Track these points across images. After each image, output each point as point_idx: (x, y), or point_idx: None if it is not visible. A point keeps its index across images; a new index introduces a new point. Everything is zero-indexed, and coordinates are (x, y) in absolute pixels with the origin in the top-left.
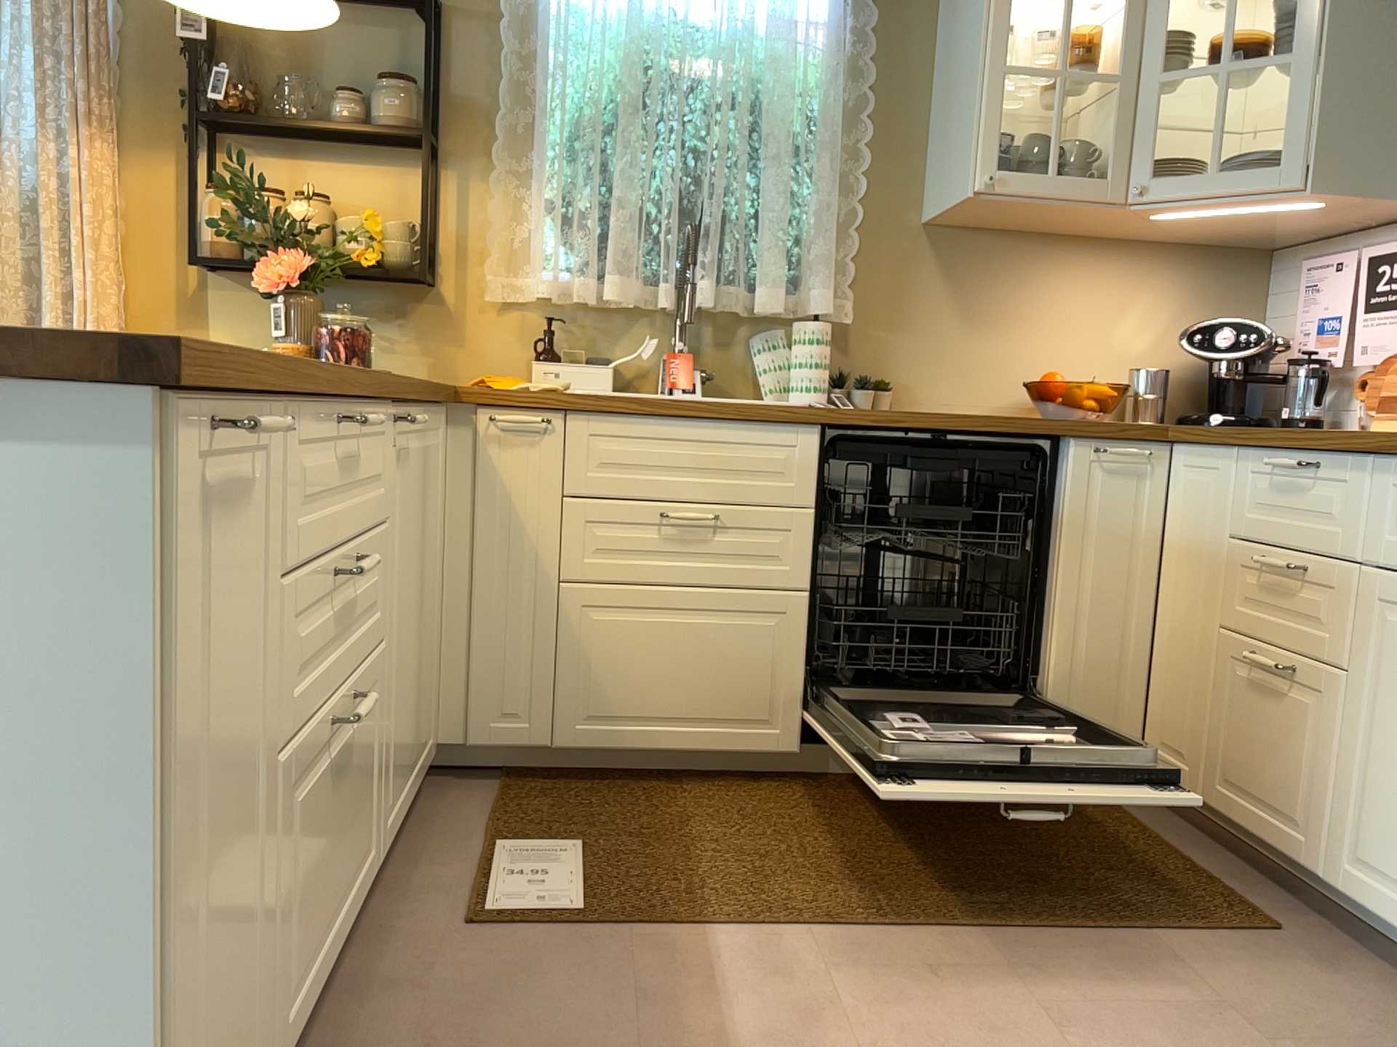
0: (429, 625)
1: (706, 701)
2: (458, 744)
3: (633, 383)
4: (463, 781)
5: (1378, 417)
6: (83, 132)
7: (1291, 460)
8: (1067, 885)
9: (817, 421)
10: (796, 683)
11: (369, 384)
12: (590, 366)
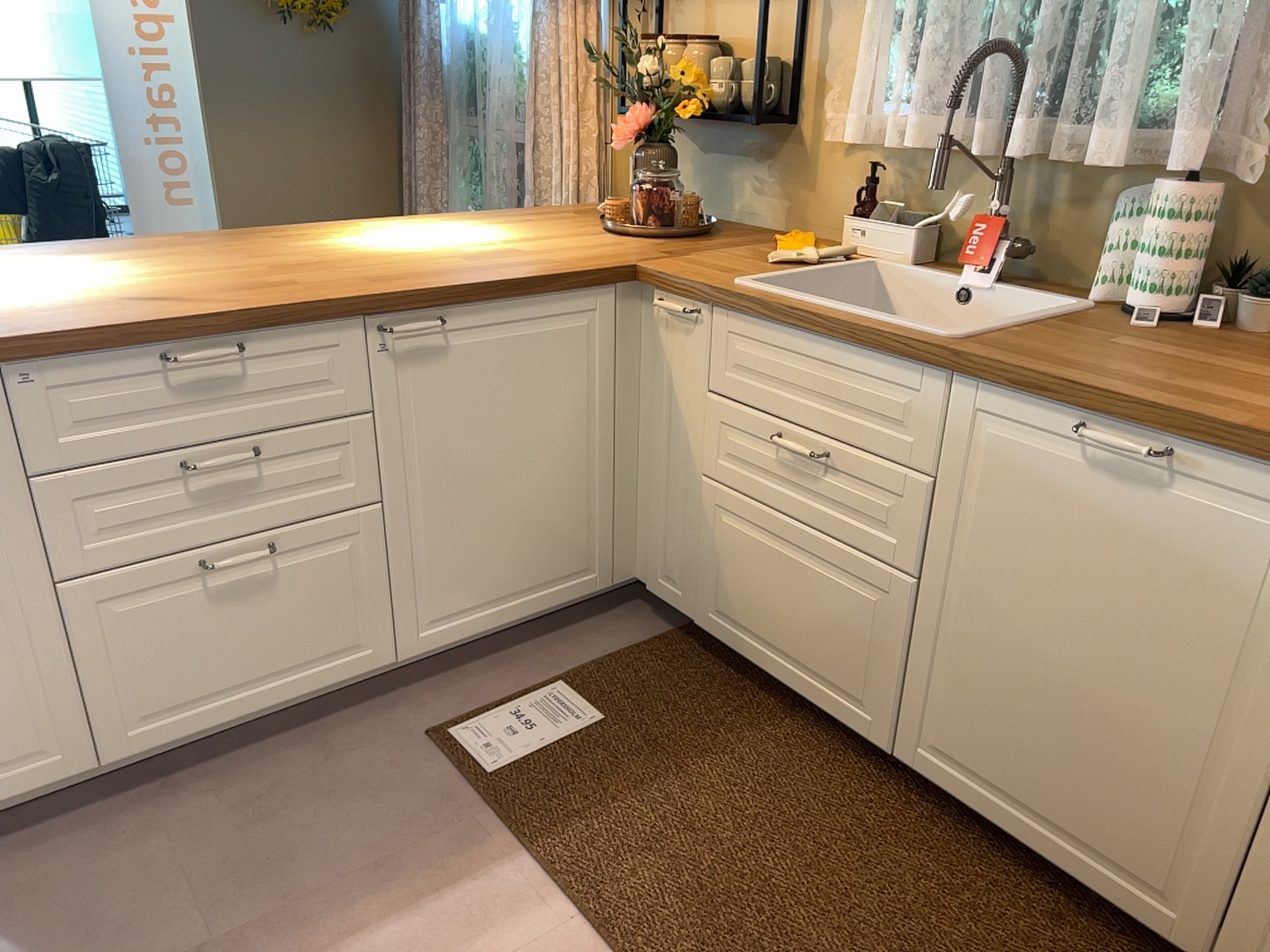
0: (573, 482)
1: (807, 646)
2: (646, 583)
3: (960, 248)
4: (653, 615)
5: None
6: (564, 3)
7: None
8: None
9: (939, 367)
10: (892, 675)
11: (267, 314)
12: (890, 229)
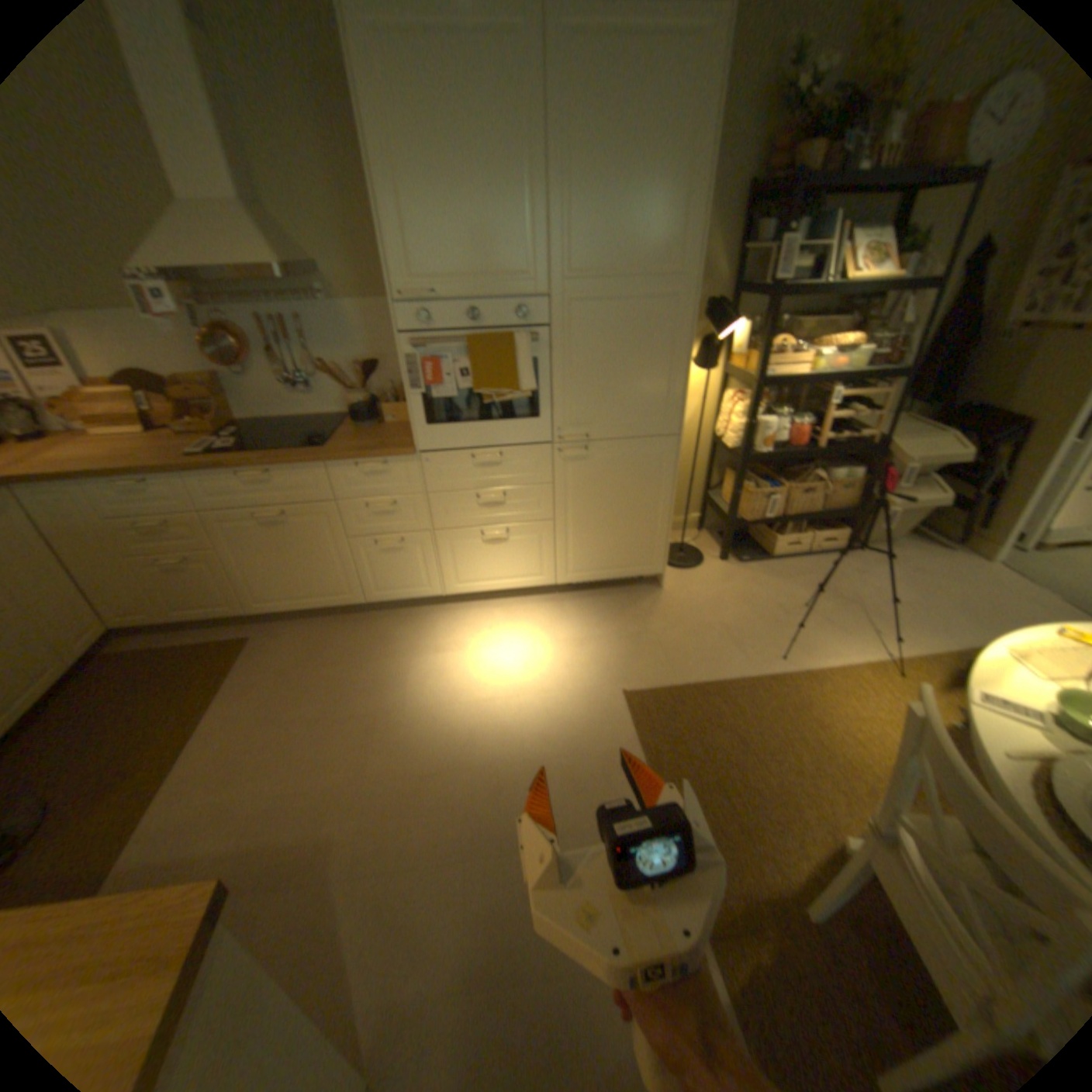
0: None
1: None
2: None
3: None
4: None
5: (90, 429)
6: None
7: (125, 481)
8: (176, 695)
9: None
10: None
11: None
12: None
